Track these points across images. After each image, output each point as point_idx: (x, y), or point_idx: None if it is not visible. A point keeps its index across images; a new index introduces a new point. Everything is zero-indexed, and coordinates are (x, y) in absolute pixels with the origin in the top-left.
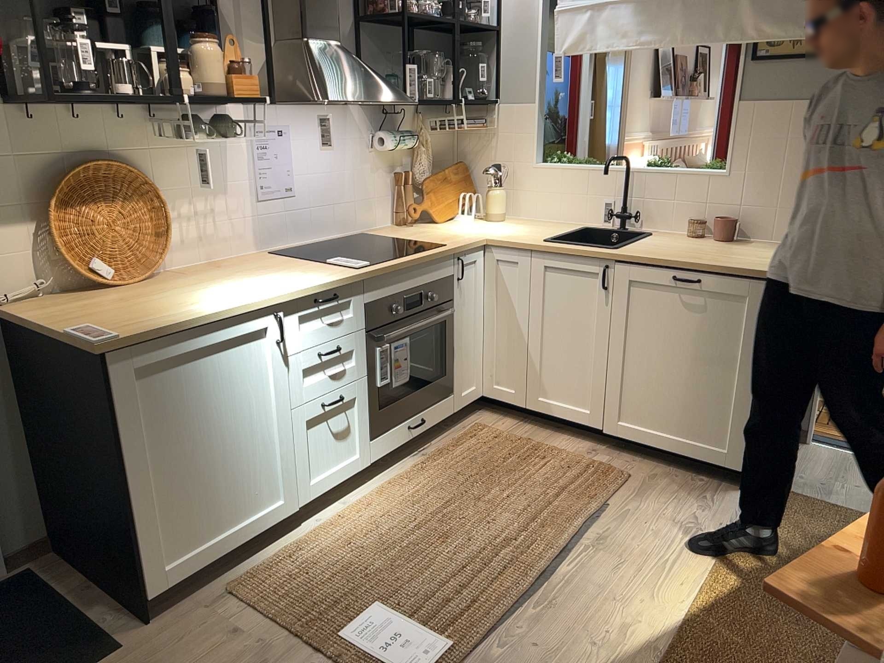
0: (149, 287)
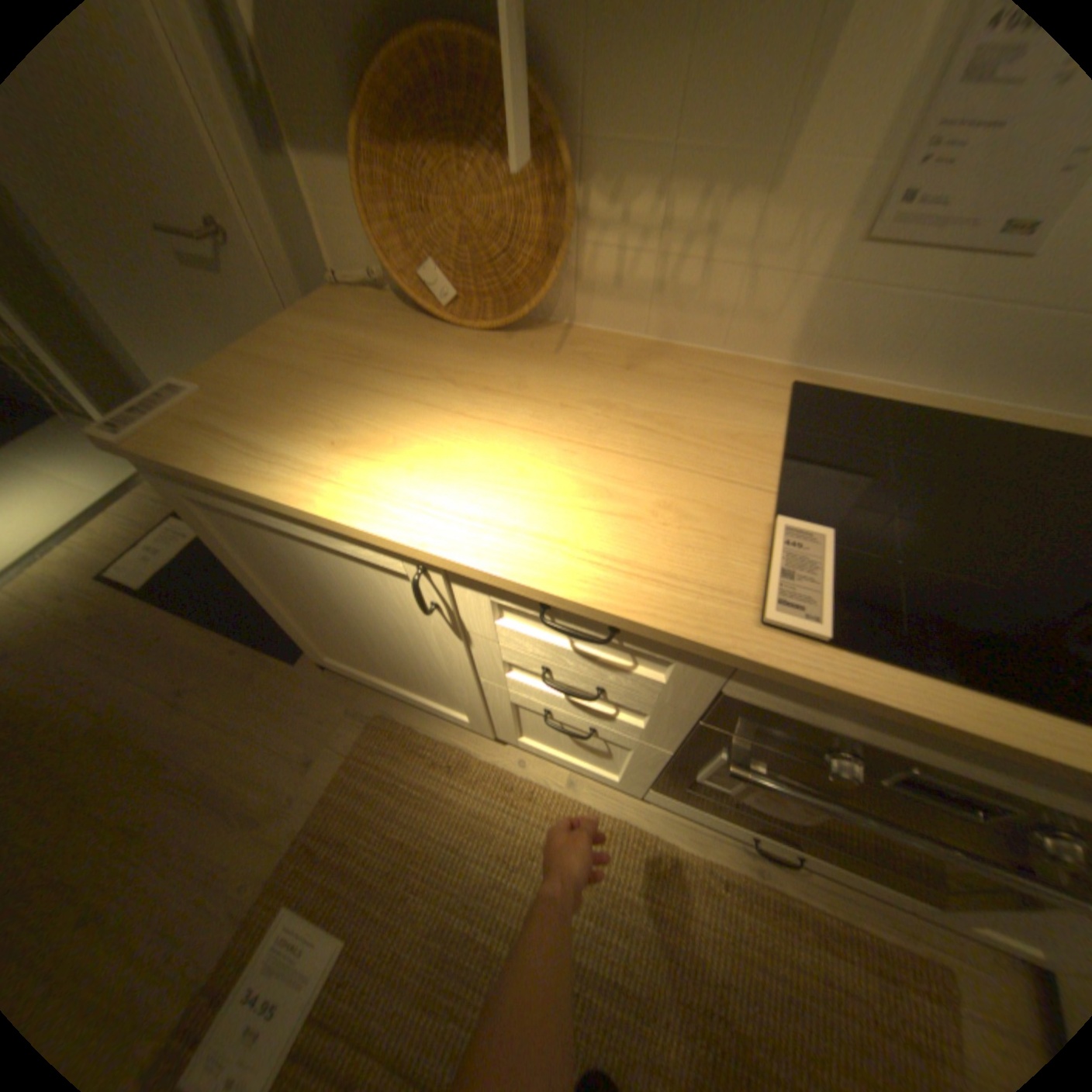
0: (457, 346)
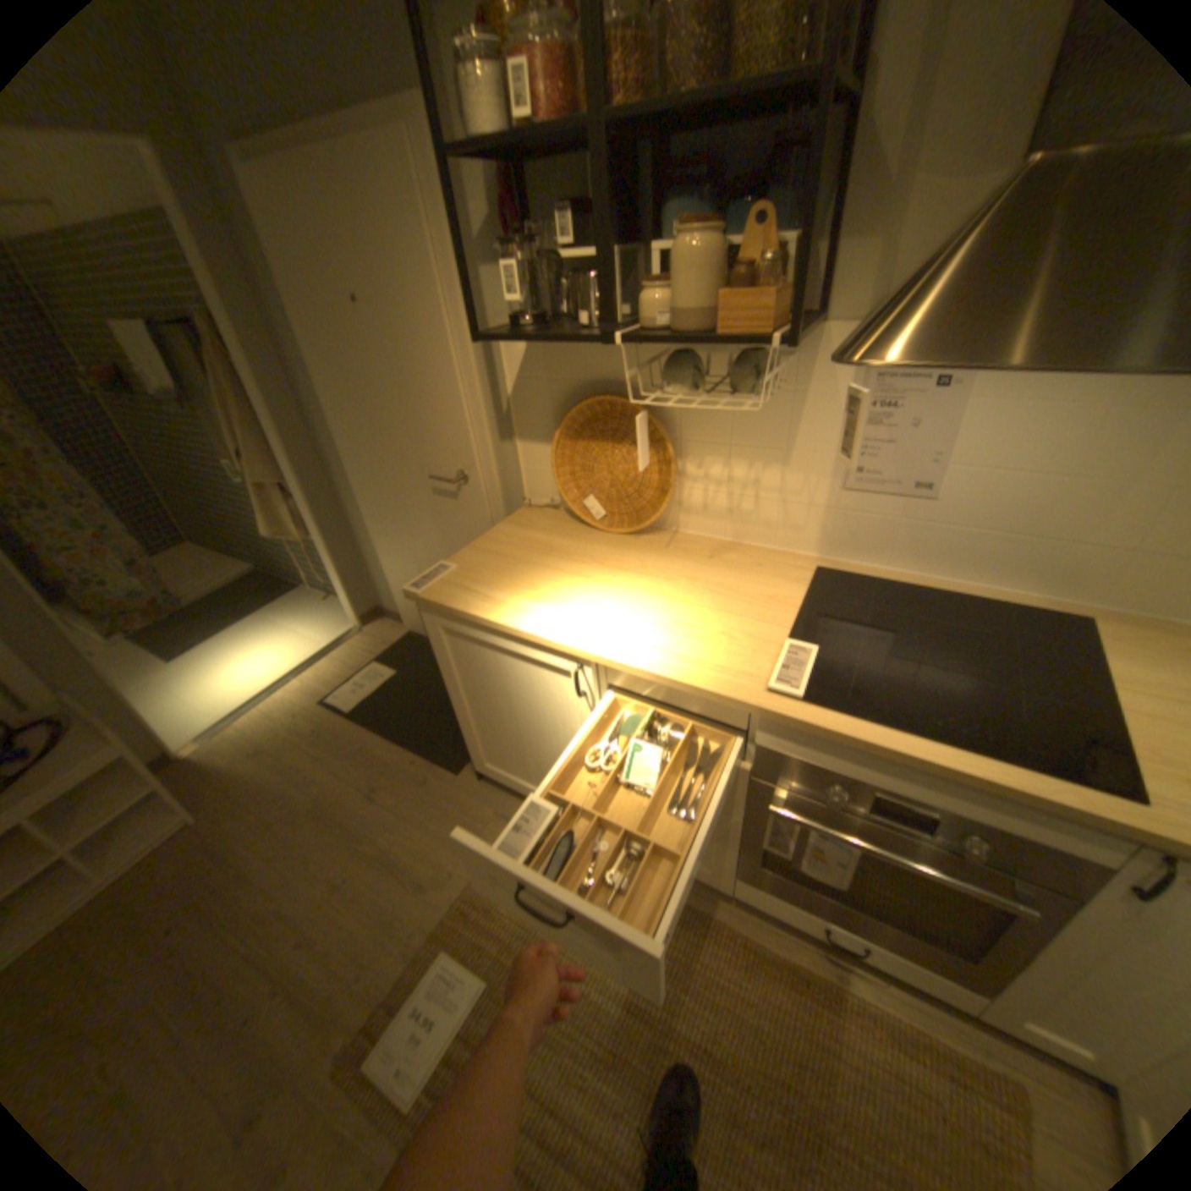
0: (604, 544)
